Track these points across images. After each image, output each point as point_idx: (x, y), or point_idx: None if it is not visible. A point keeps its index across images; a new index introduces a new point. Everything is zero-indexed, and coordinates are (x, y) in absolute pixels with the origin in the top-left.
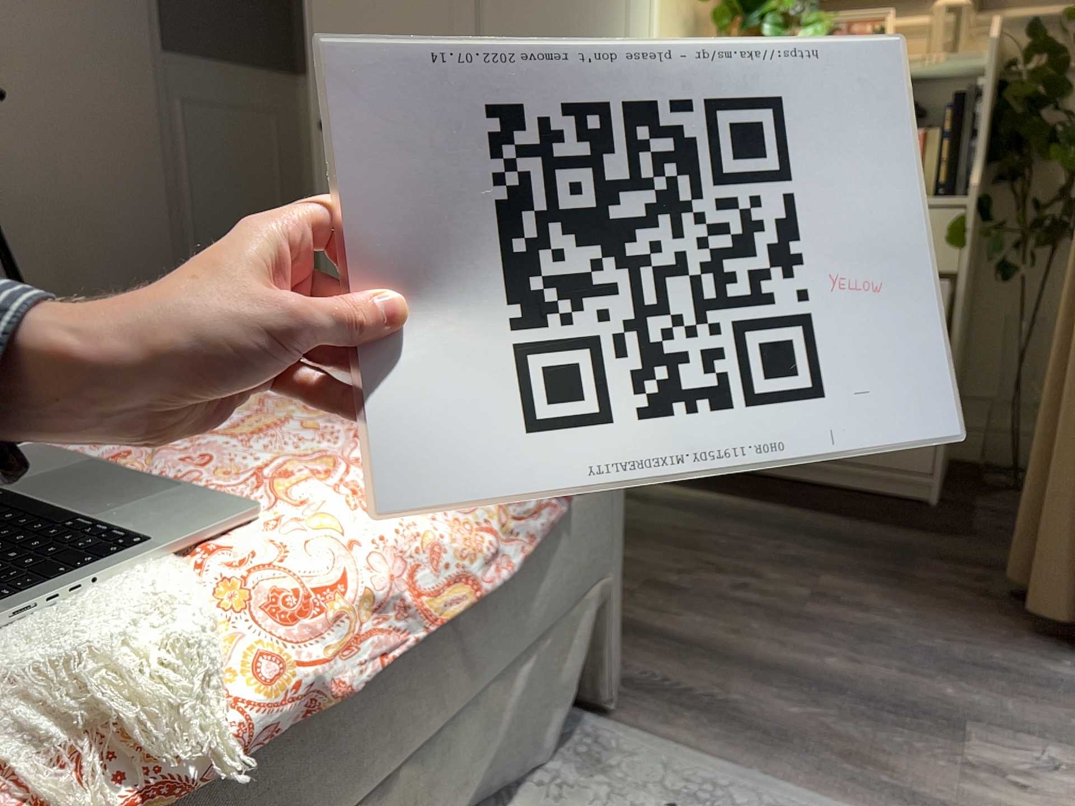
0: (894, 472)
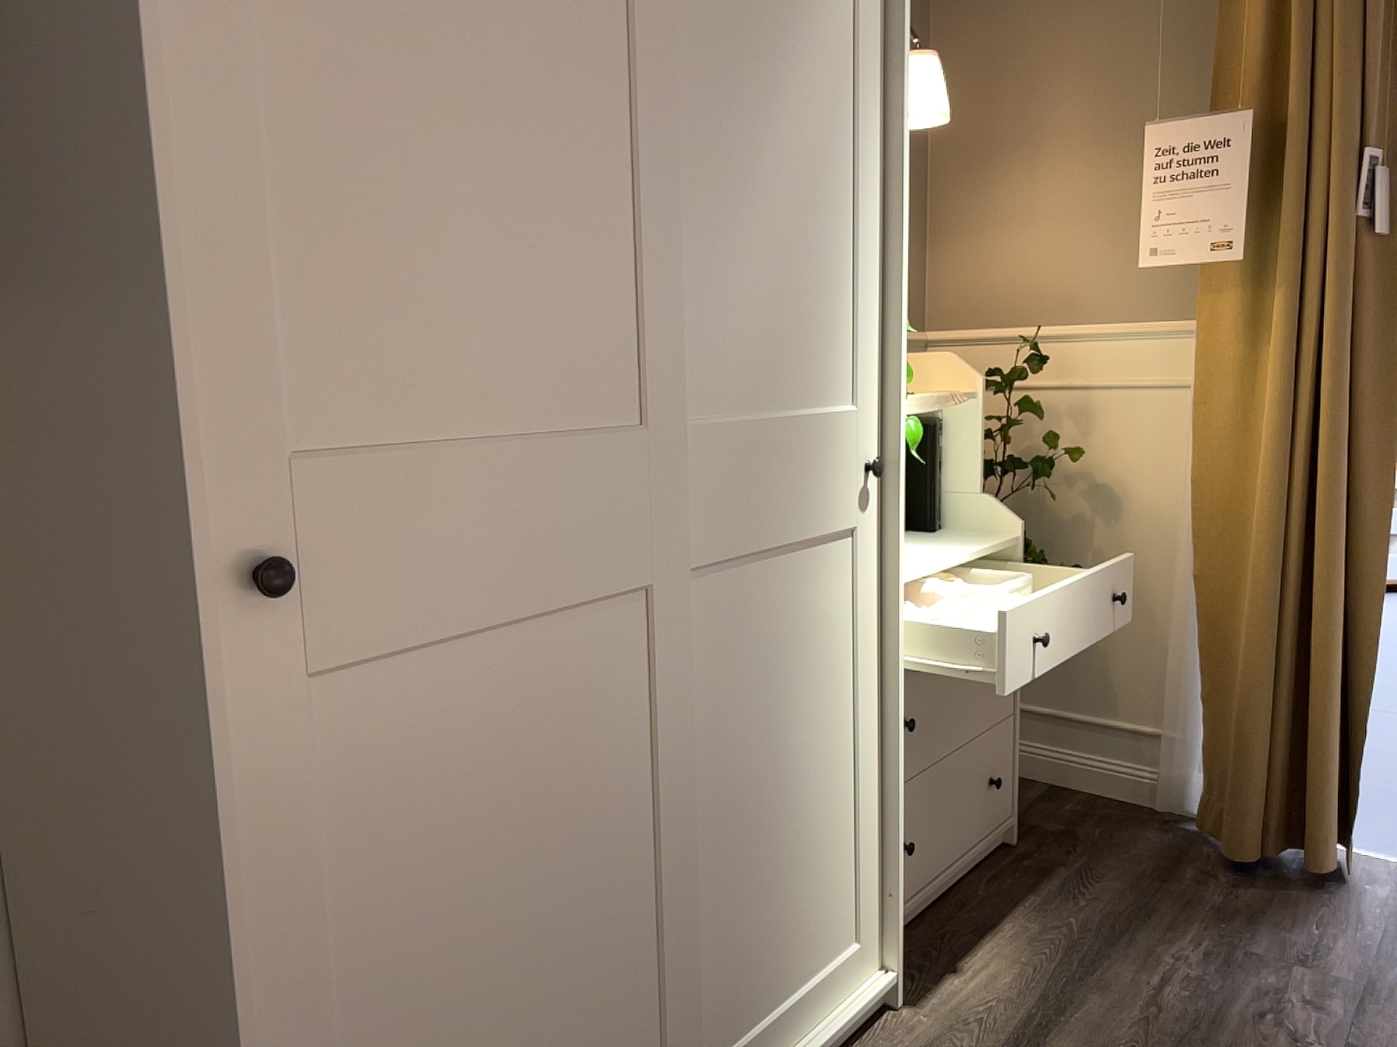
0: (990, 823)
